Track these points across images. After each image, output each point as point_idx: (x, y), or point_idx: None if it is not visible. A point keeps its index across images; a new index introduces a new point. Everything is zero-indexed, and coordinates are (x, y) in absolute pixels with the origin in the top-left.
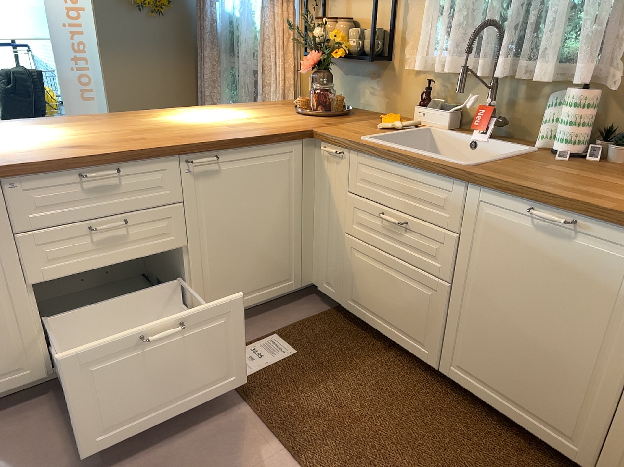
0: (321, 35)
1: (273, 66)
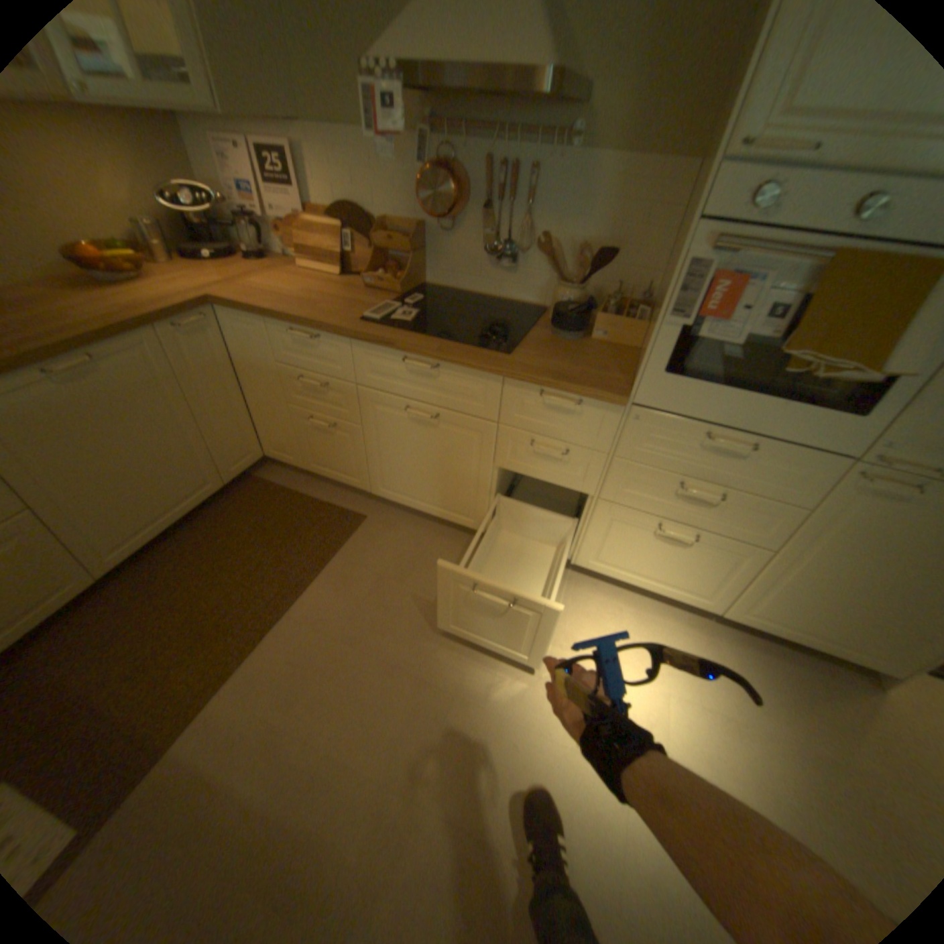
0: None
1: None
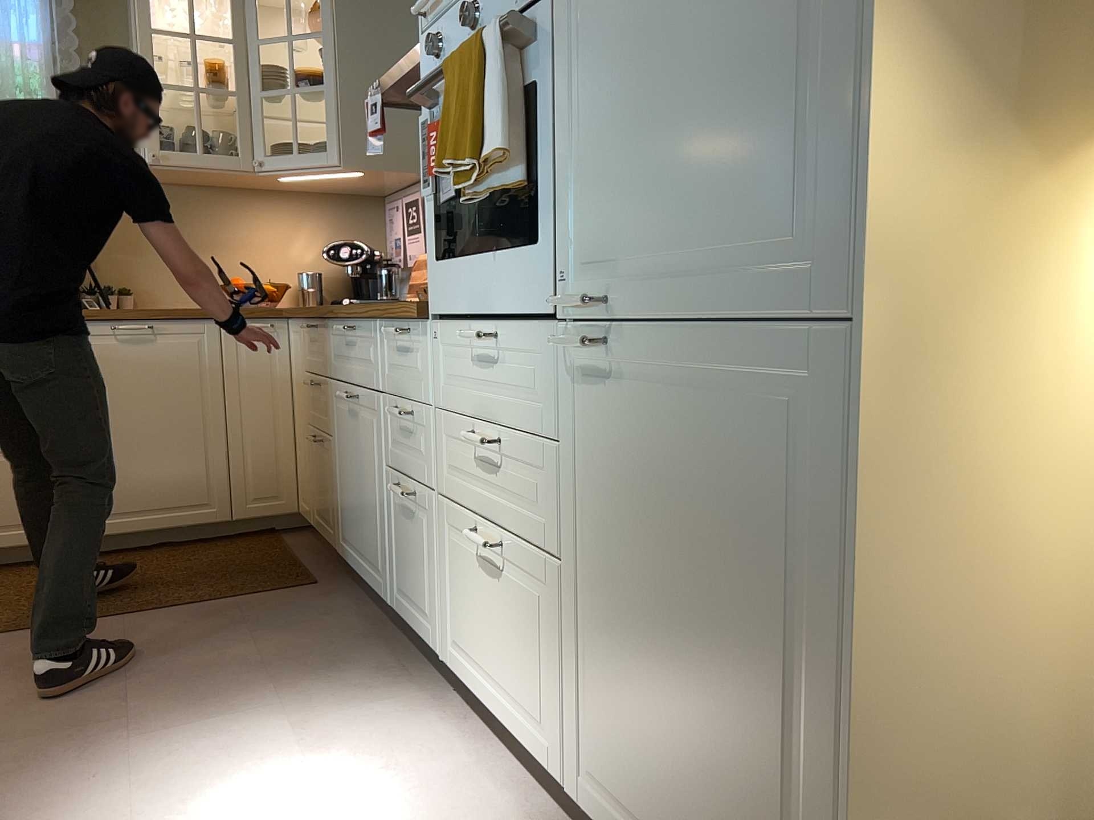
0: None
1: None
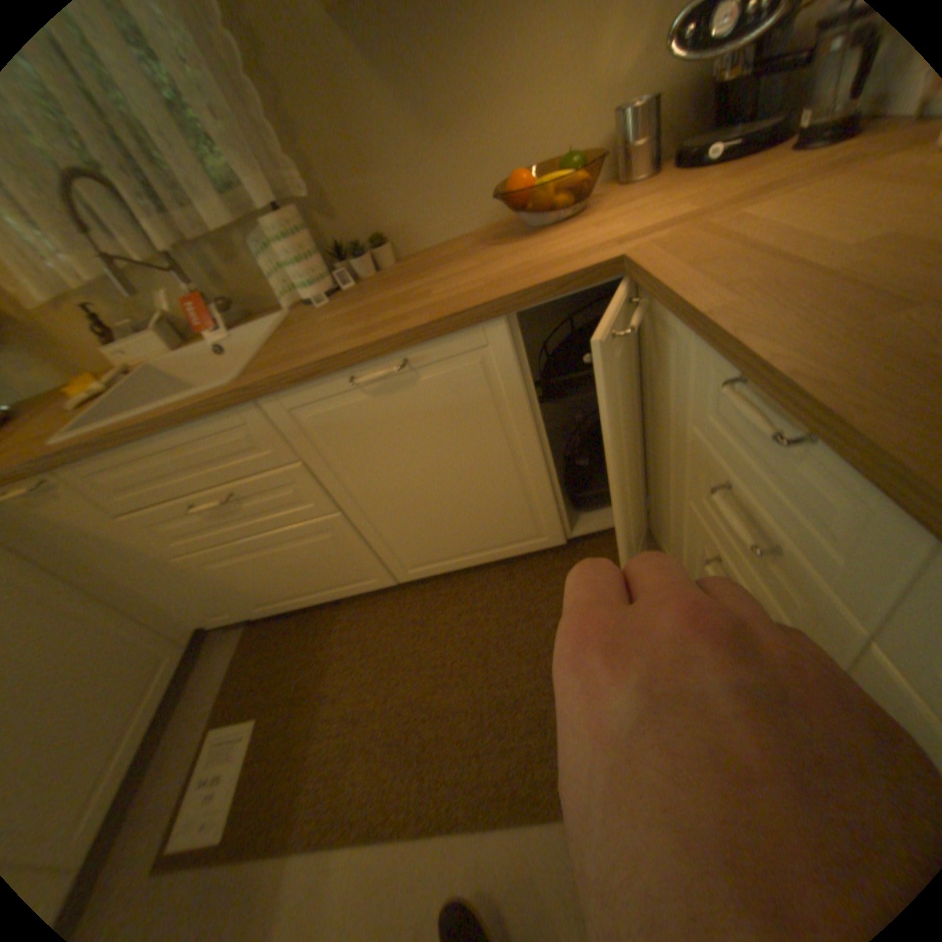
0: None
1: None
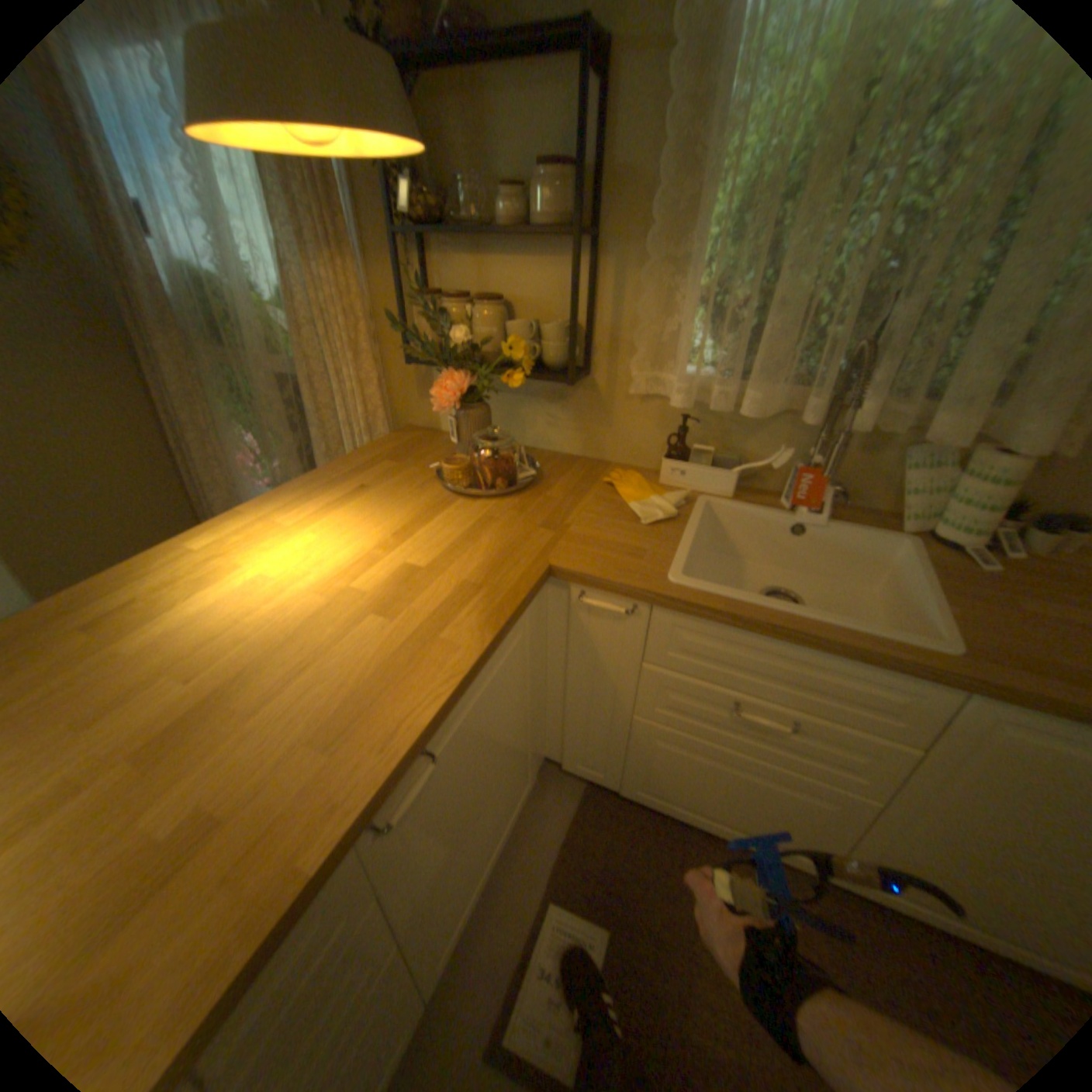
0: (469, 336)
1: (327, 373)
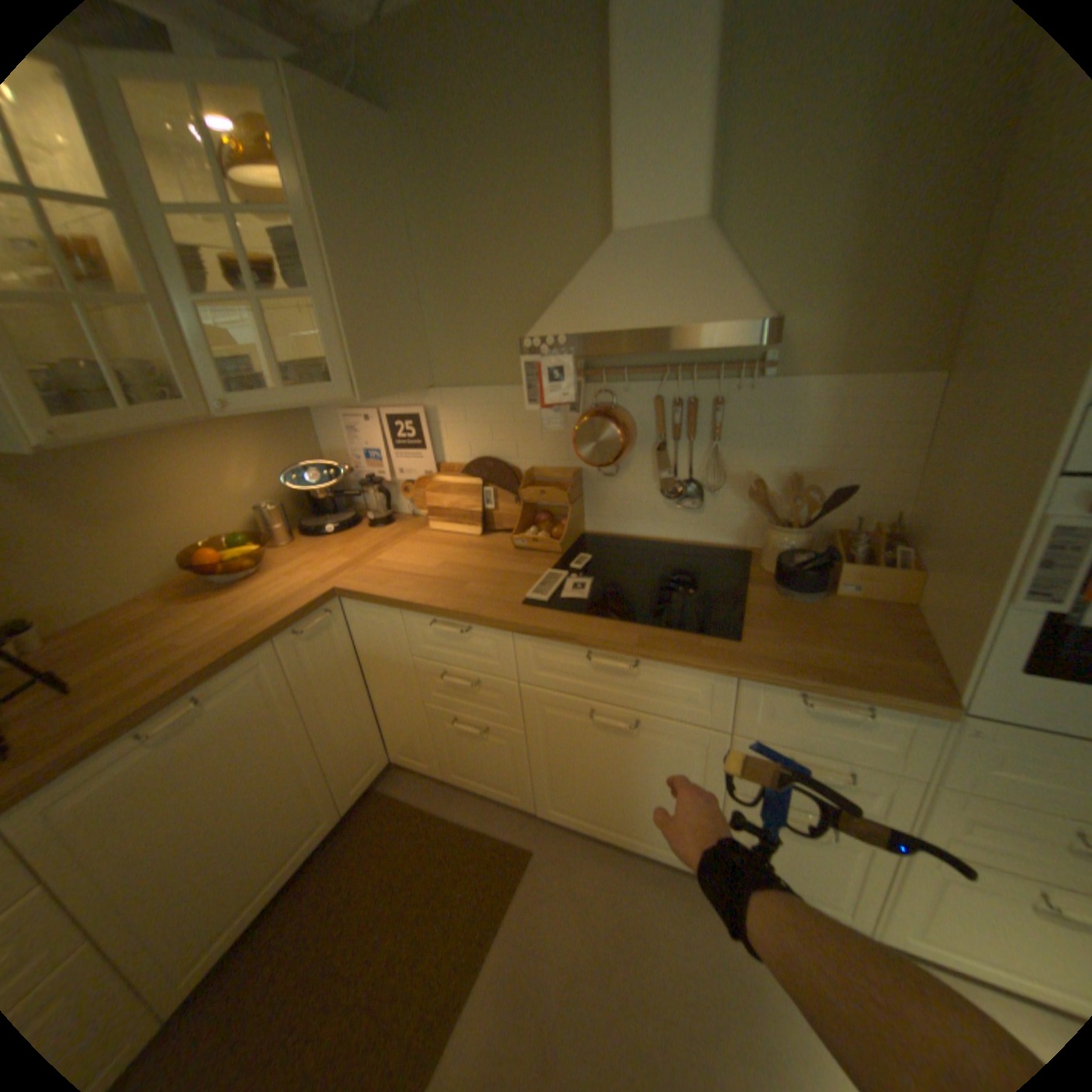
0: None
1: None
